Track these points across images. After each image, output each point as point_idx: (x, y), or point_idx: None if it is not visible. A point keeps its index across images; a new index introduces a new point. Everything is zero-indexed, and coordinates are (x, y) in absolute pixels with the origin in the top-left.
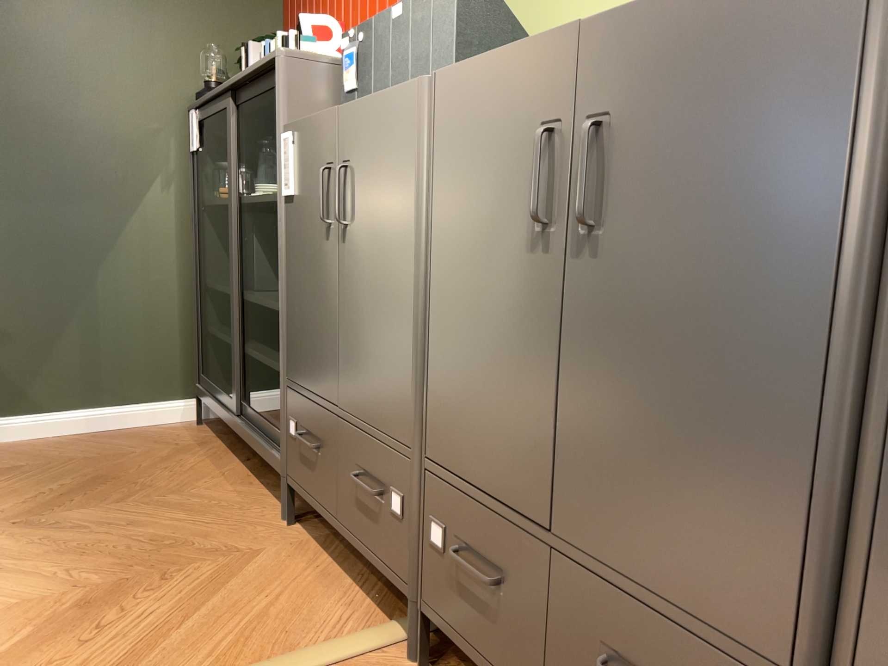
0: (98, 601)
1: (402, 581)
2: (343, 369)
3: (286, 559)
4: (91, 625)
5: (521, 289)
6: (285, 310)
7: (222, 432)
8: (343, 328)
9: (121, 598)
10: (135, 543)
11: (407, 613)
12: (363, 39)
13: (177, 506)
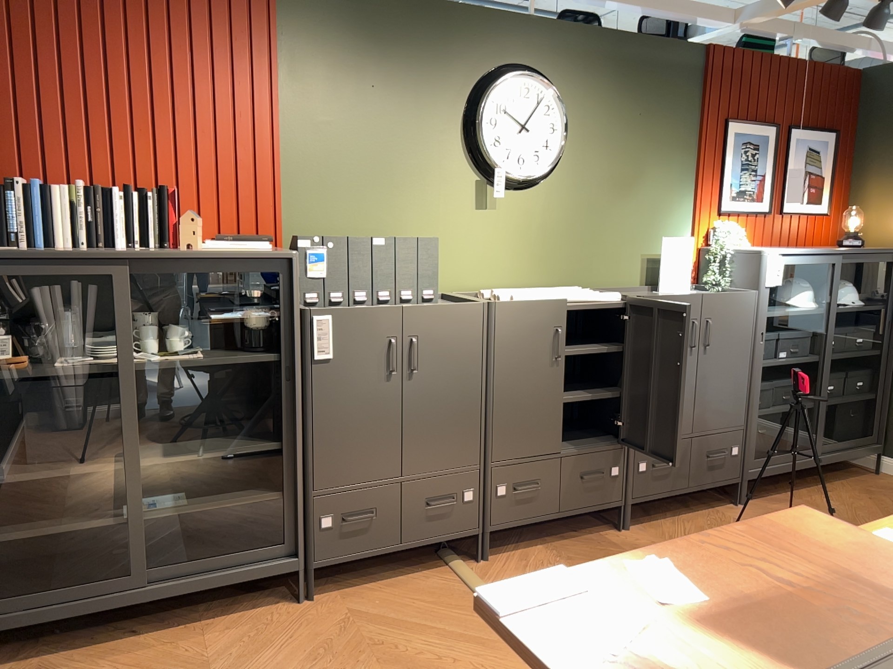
0: (403, 668)
1: (473, 529)
2: (410, 452)
3: (364, 599)
4: (432, 664)
5: (548, 381)
6: (311, 441)
7: (5, 657)
8: (410, 429)
9: (401, 659)
10: (314, 668)
11: (437, 561)
12: (333, 244)
13: (241, 658)
